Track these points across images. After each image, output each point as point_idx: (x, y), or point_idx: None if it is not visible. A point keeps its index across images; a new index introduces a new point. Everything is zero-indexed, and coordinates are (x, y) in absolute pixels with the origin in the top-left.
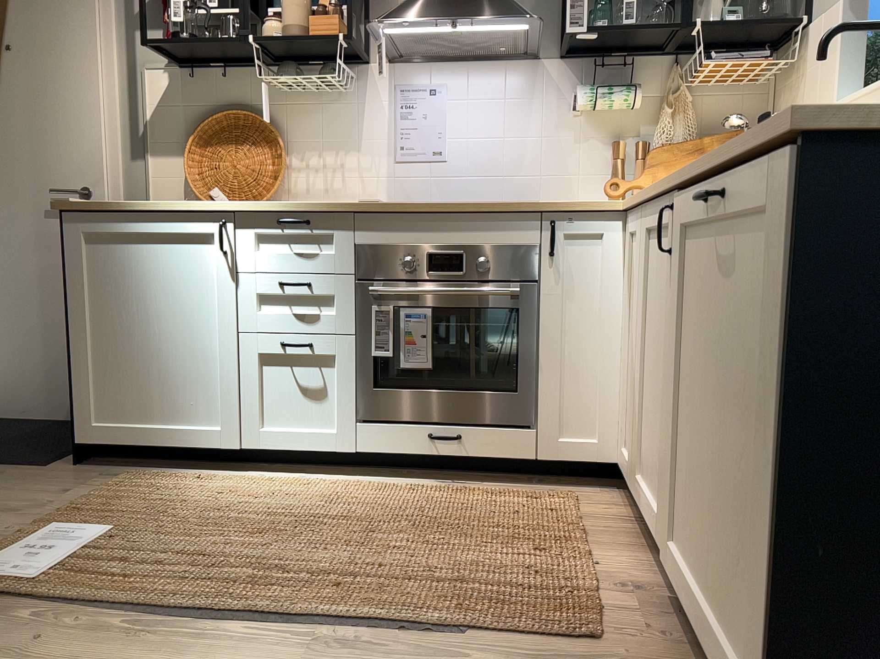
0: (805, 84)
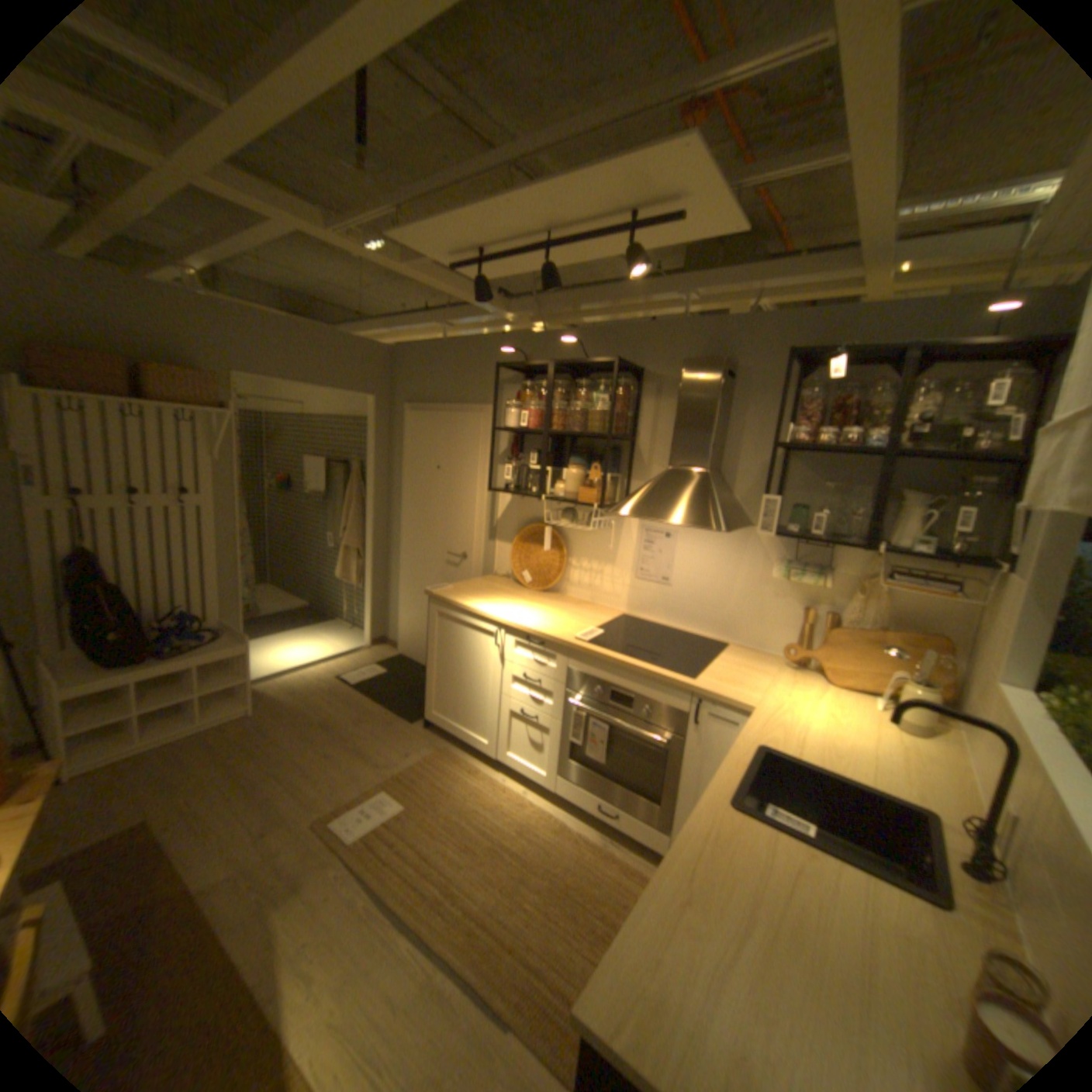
0: (998, 629)
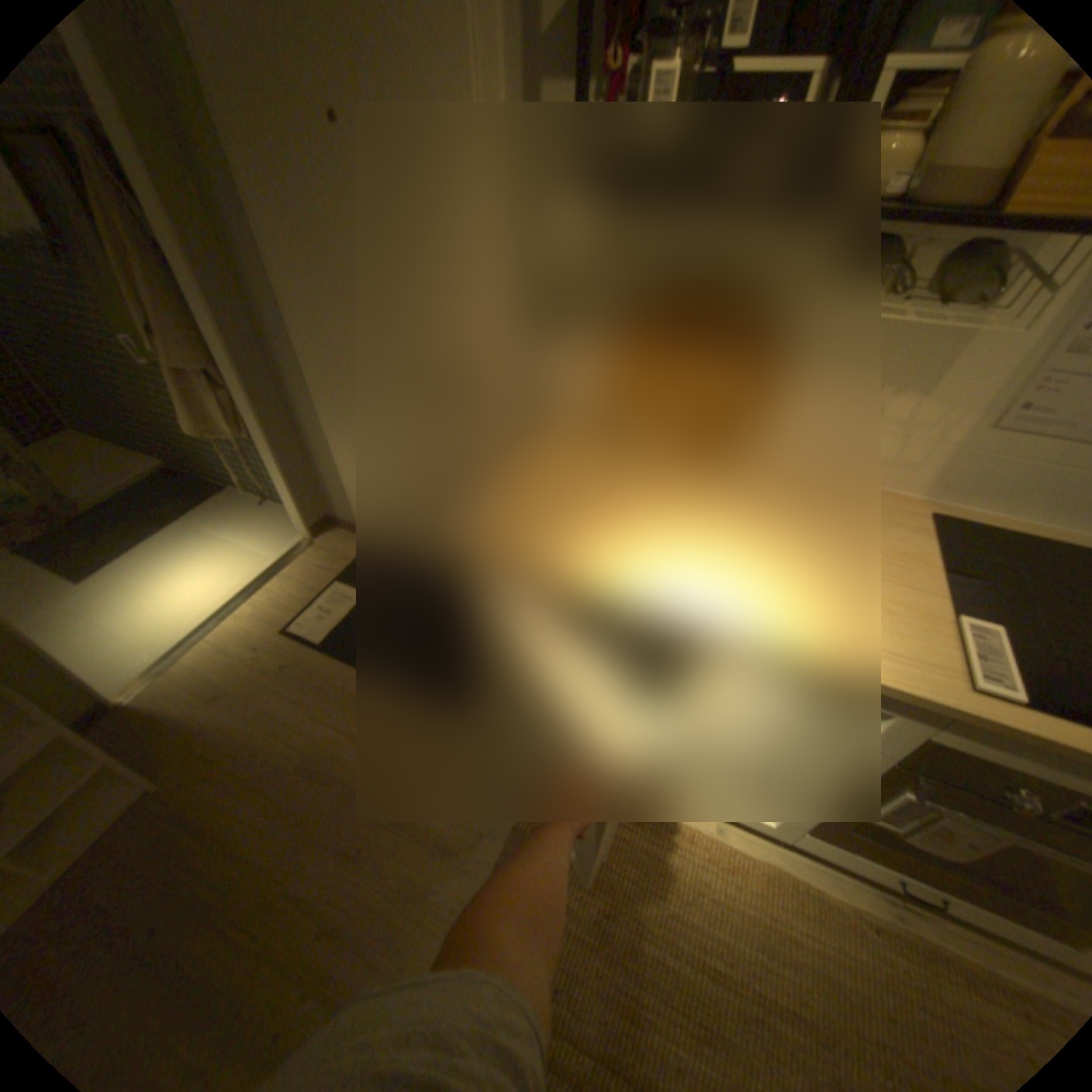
0: None
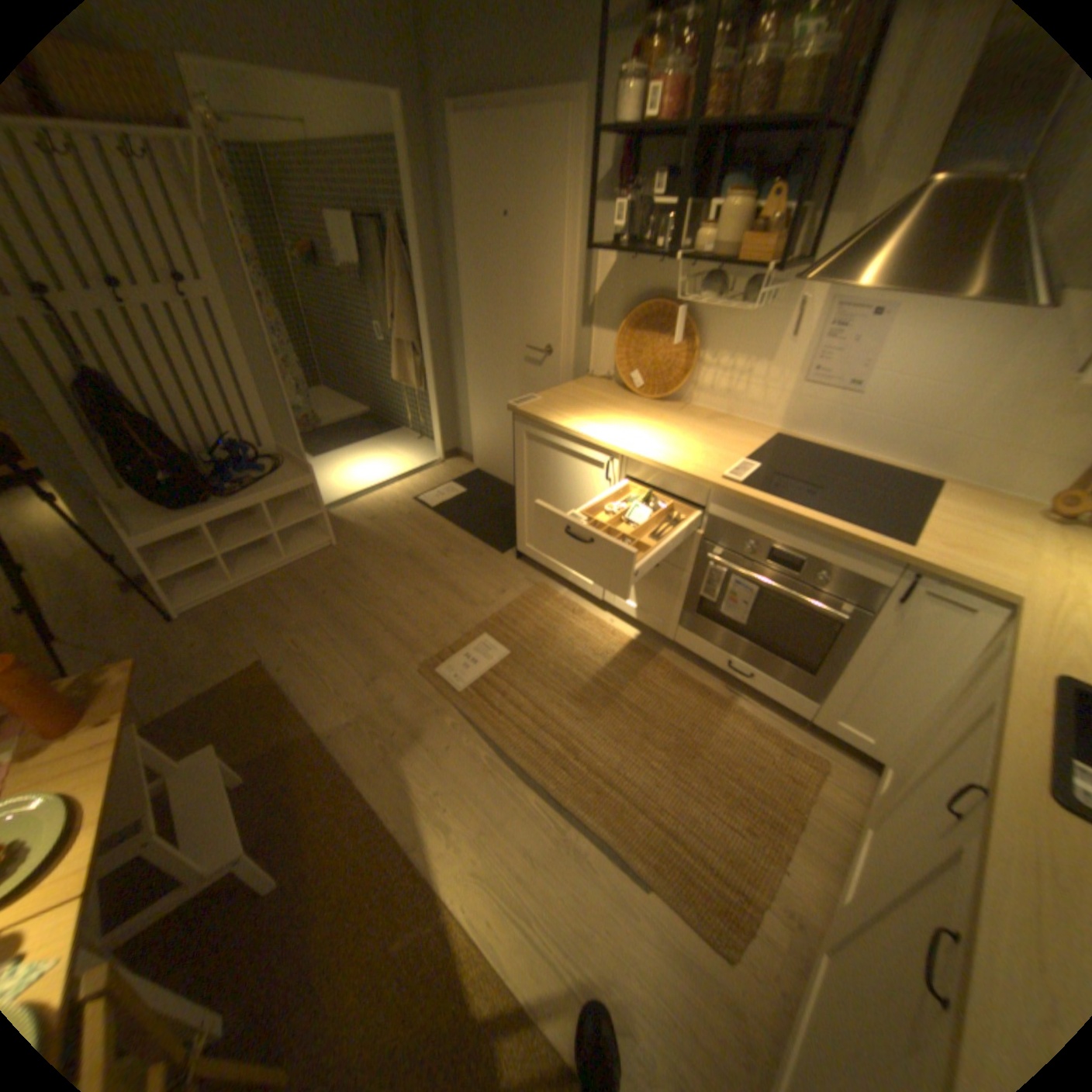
0: None
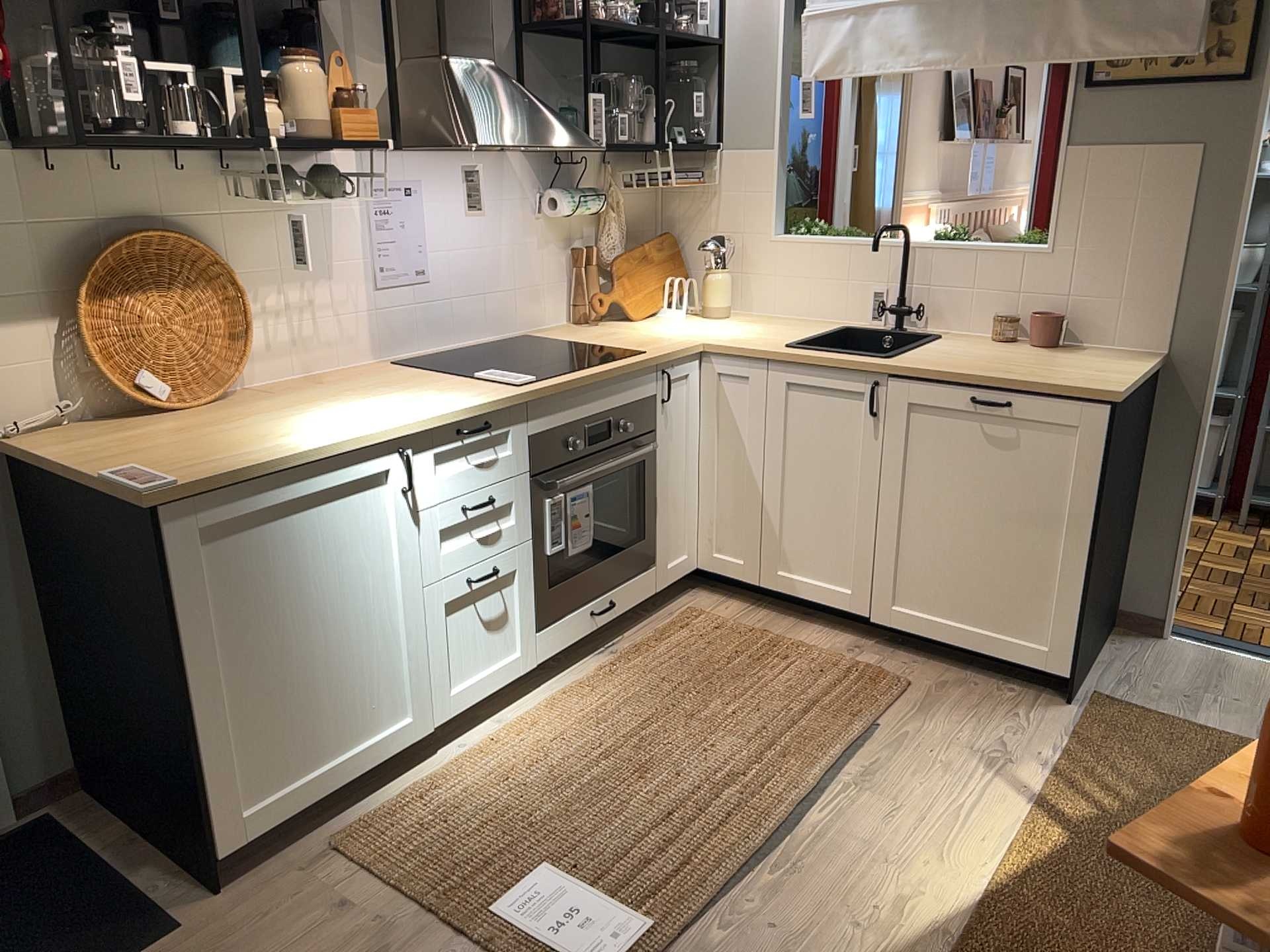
0: (725, 202)
